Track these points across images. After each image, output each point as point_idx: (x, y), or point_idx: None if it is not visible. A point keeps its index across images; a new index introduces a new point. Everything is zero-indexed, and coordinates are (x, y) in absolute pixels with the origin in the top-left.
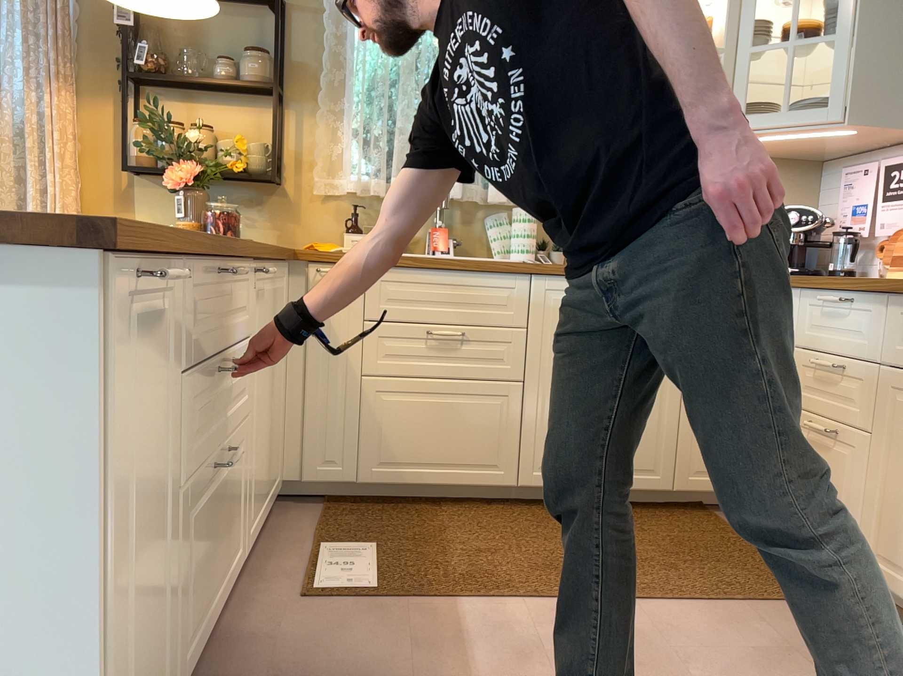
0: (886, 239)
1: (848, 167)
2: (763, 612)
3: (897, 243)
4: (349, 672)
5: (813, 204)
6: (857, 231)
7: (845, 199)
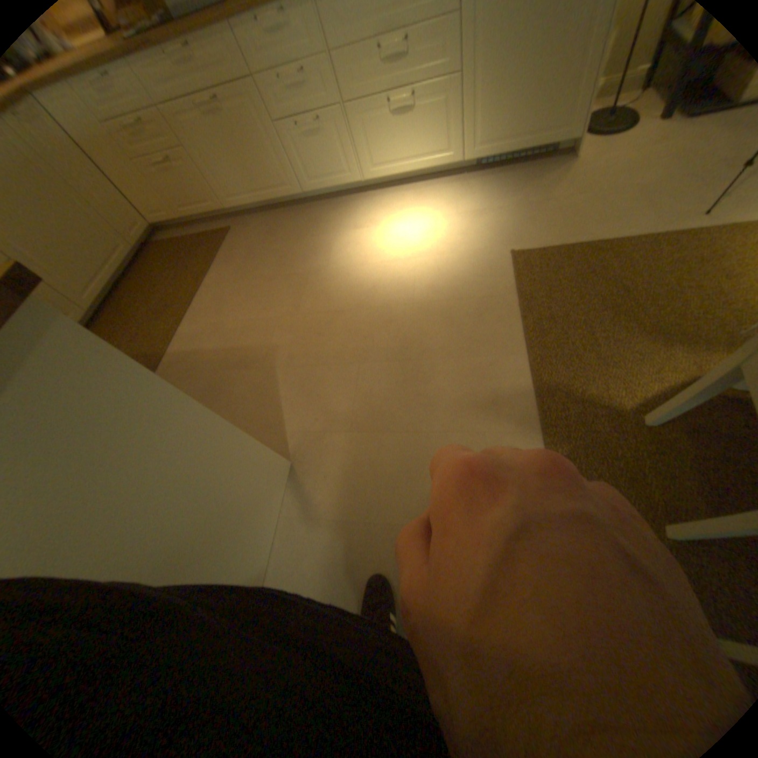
0: None
1: None
2: (225, 248)
3: None
4: (195, 395)
5: None
6: None
7: None
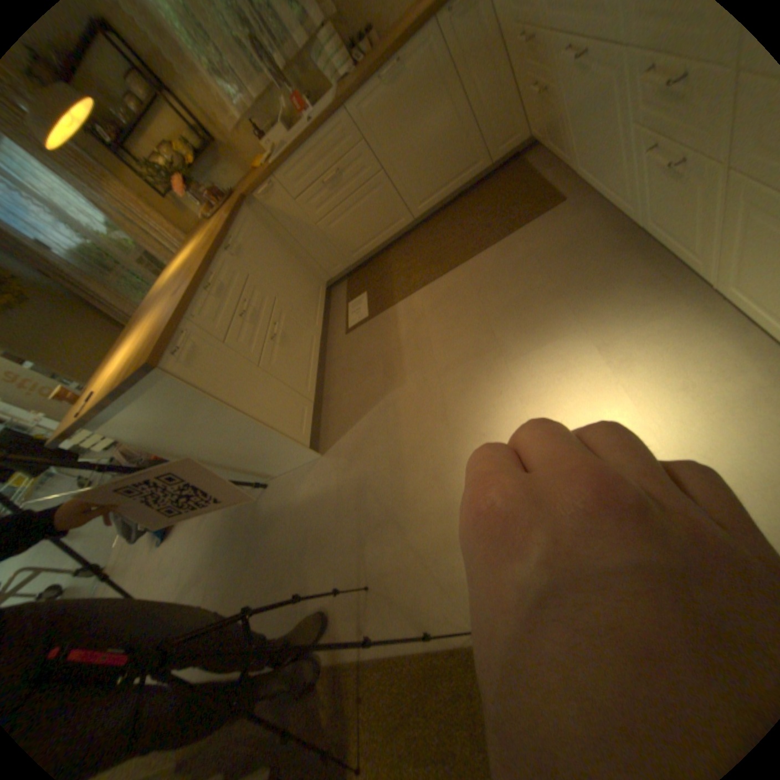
0: None
1: None
2: (527, 228)
3: None
4: (365, 356)
5: None
6: None
7: None
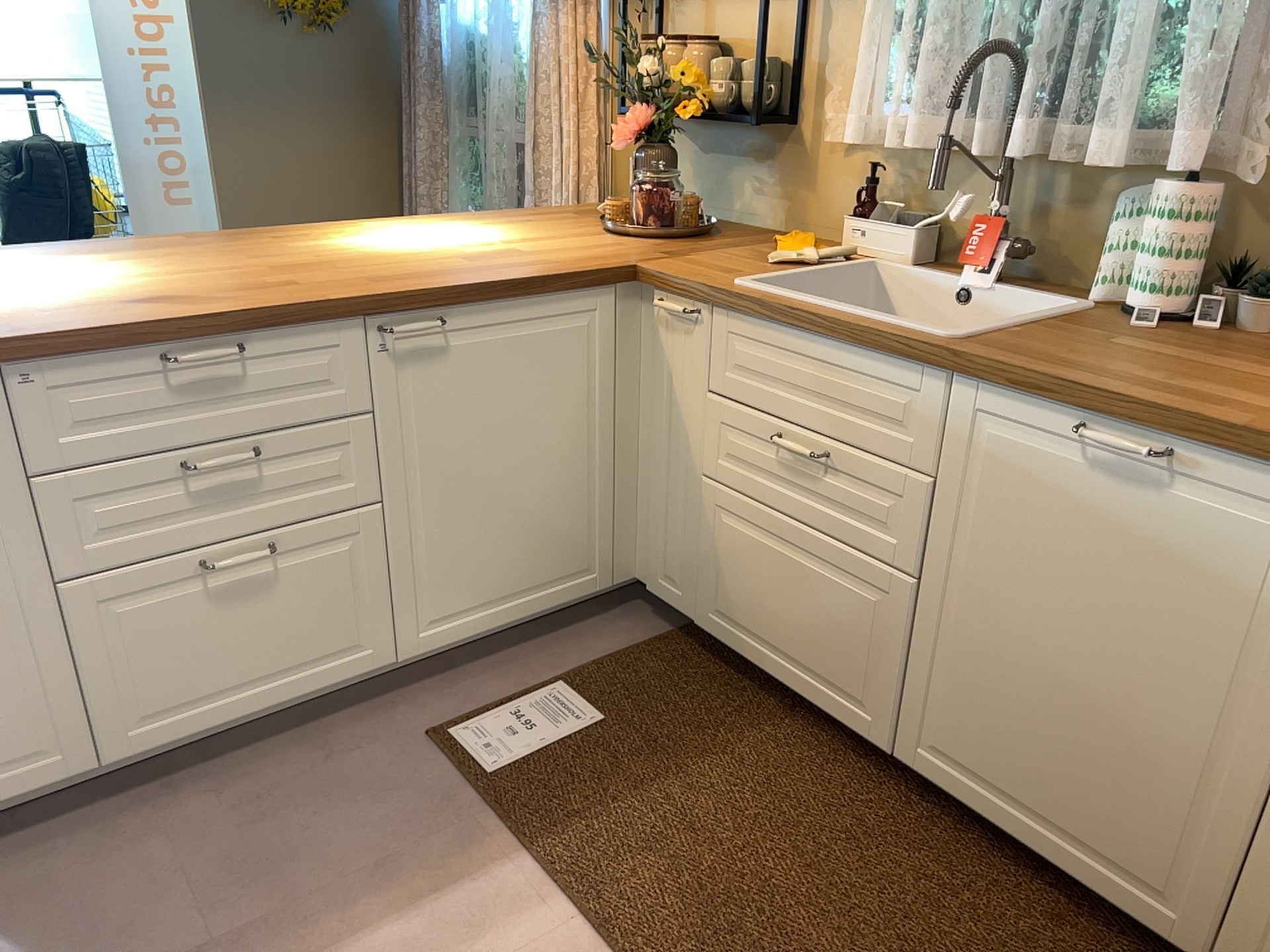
0: None
1: None
2: None
3: None
4: (307, 840)
5: None
6: None
7: None
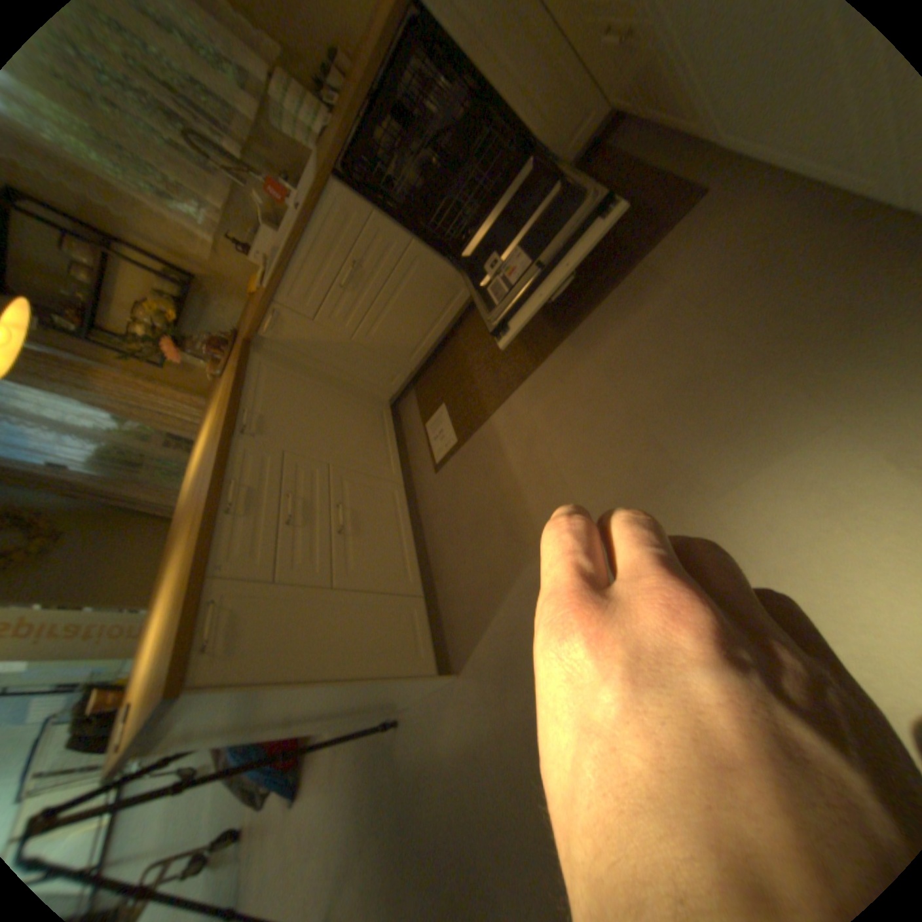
0: None
1: None
2: (657, 258)
3: None
4: (470, 506)
5: None
6: None
7: None
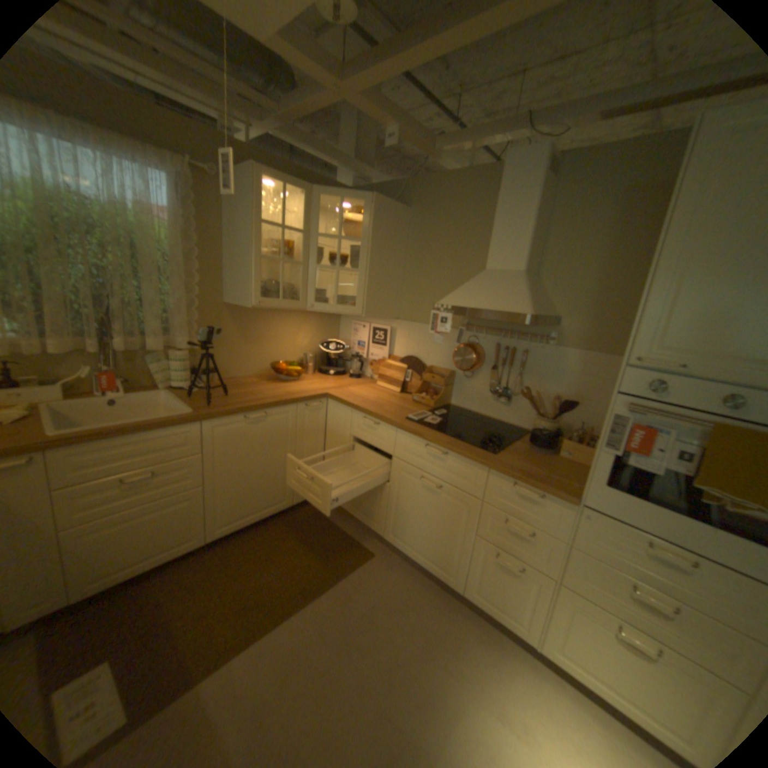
0: (371, 359)
1: (354, 321)
2: (354, 580)
3: (378, 366)
4: None
5: (336, 332)
6: (359, 353)
7: (353, 336)
